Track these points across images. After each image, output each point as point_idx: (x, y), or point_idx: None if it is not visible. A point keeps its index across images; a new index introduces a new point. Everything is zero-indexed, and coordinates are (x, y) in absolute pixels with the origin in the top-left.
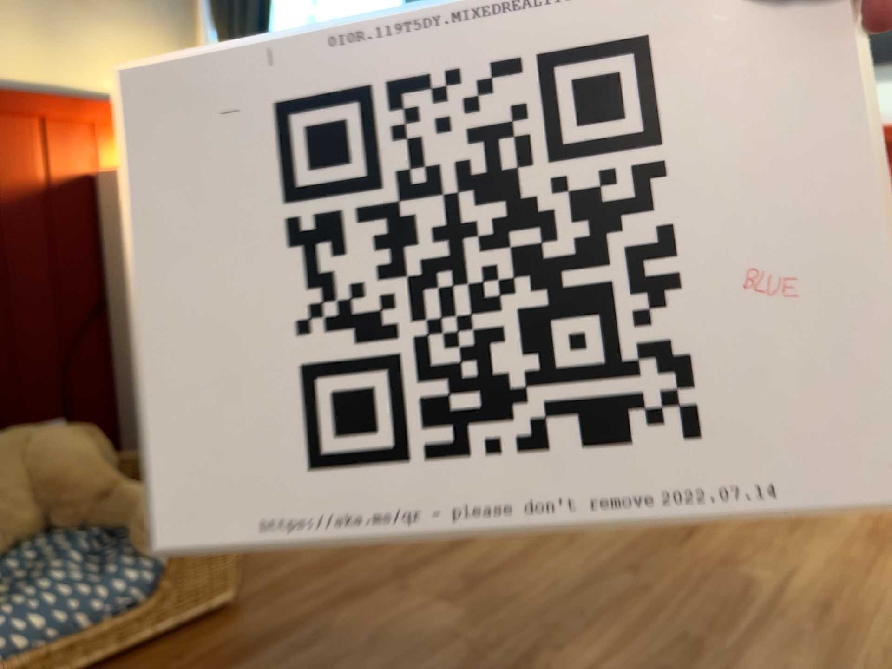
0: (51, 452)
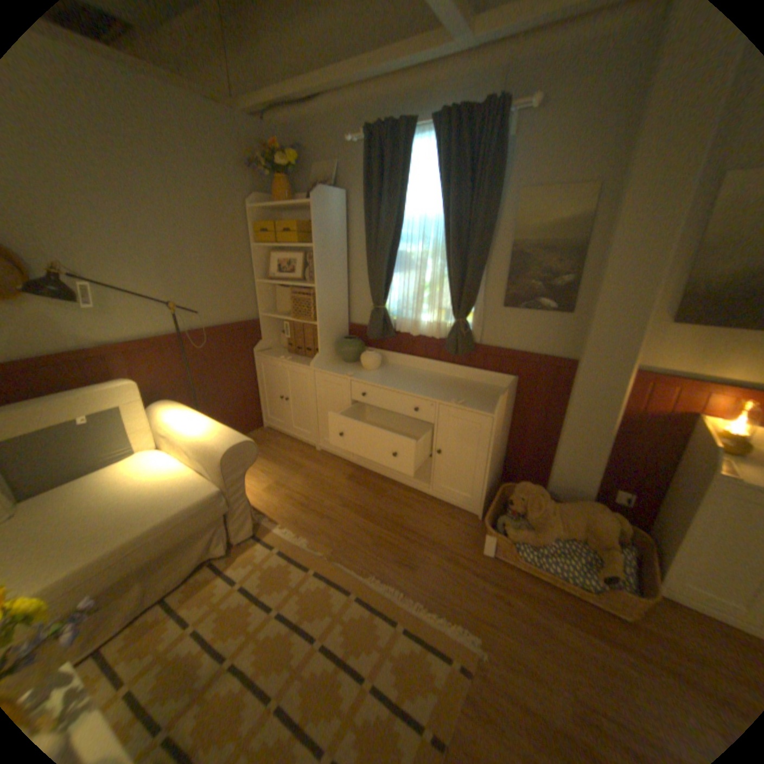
0: (600, 524)
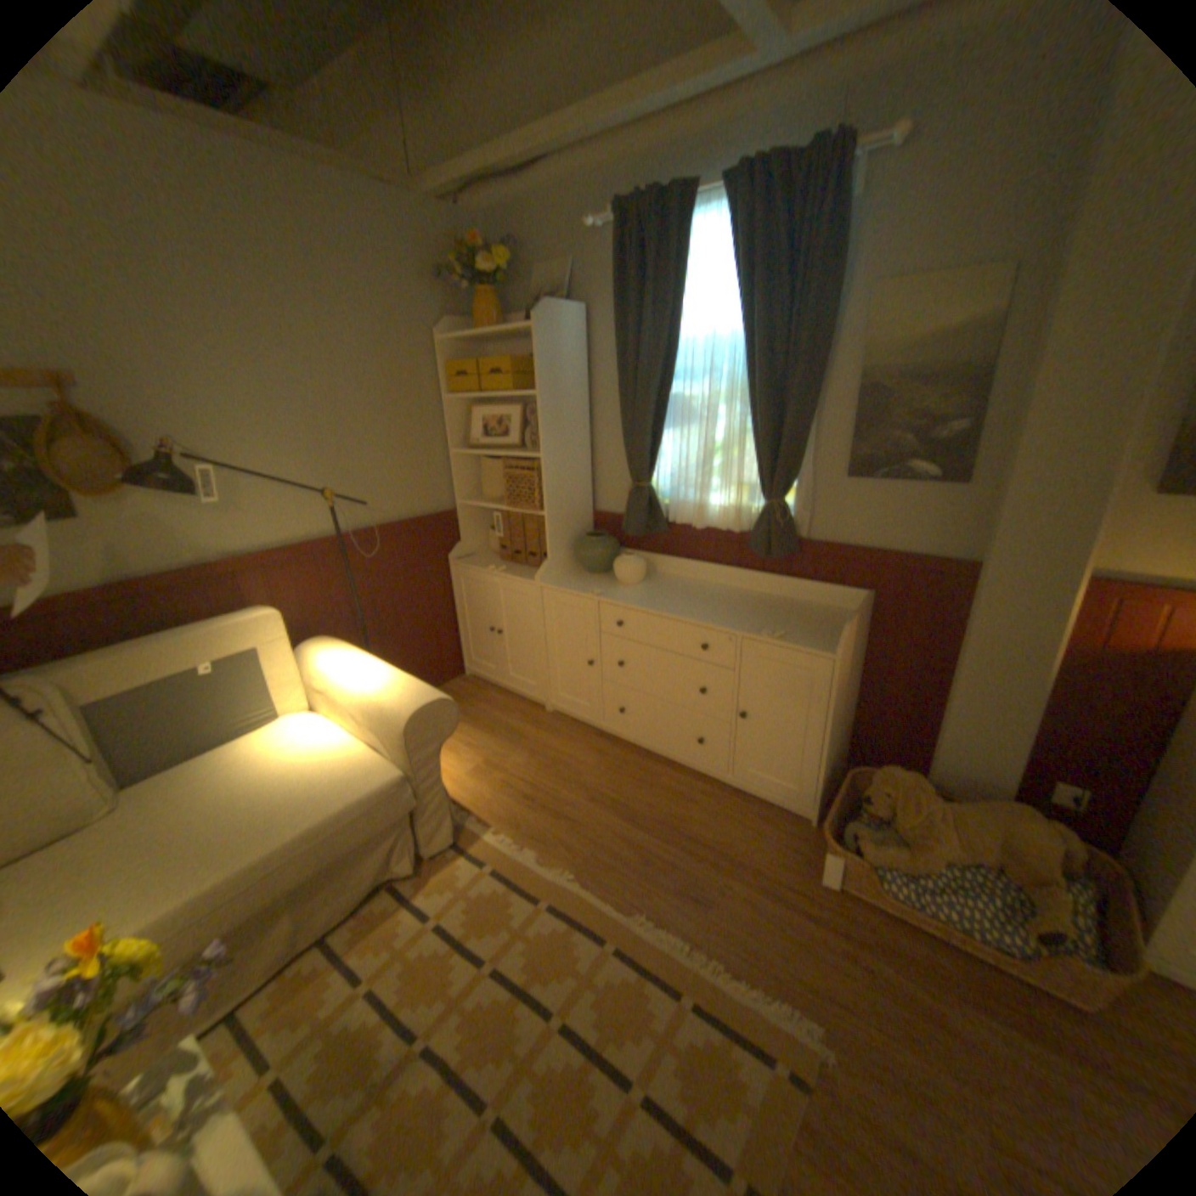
0: (1027, 841)
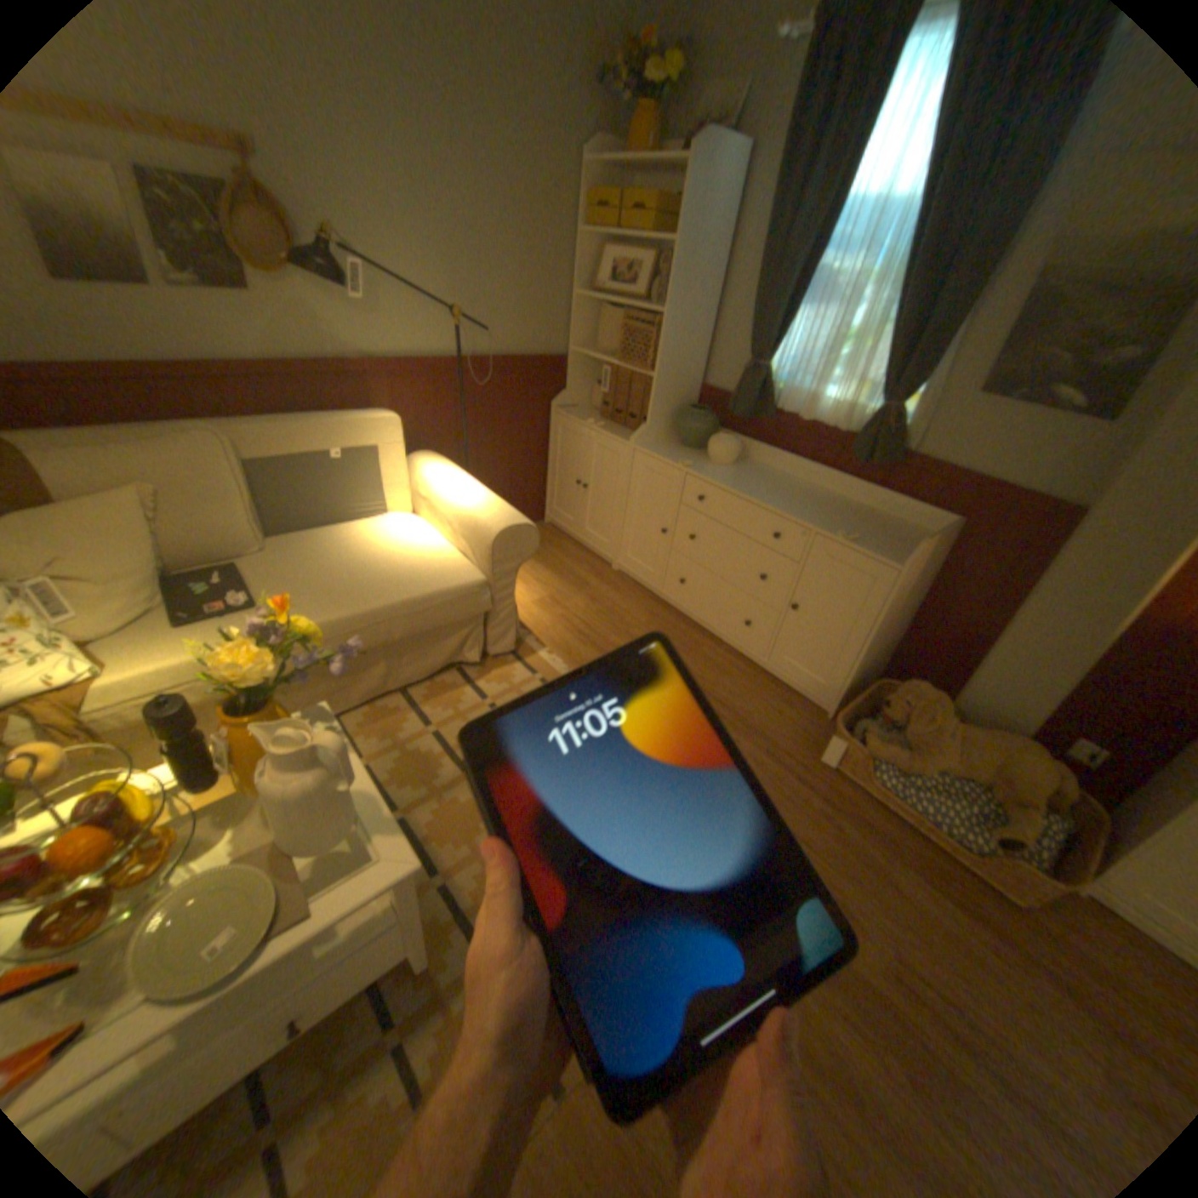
0: (1025, 770)
